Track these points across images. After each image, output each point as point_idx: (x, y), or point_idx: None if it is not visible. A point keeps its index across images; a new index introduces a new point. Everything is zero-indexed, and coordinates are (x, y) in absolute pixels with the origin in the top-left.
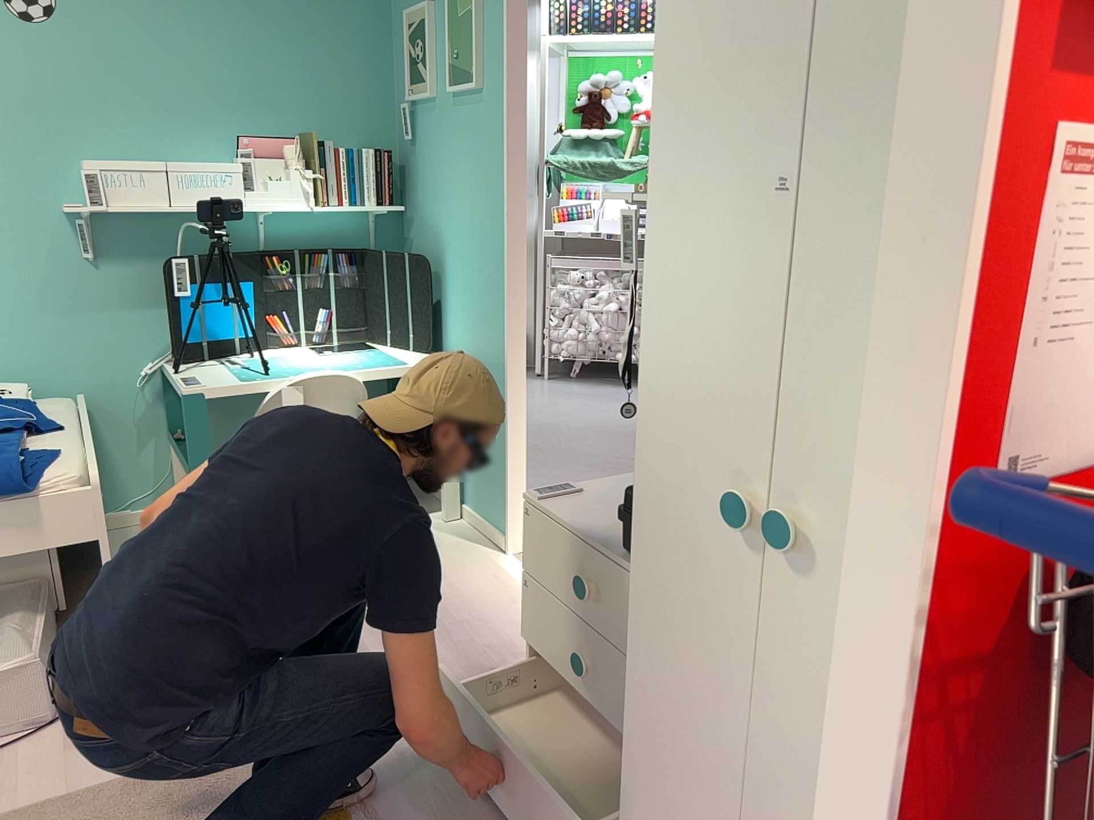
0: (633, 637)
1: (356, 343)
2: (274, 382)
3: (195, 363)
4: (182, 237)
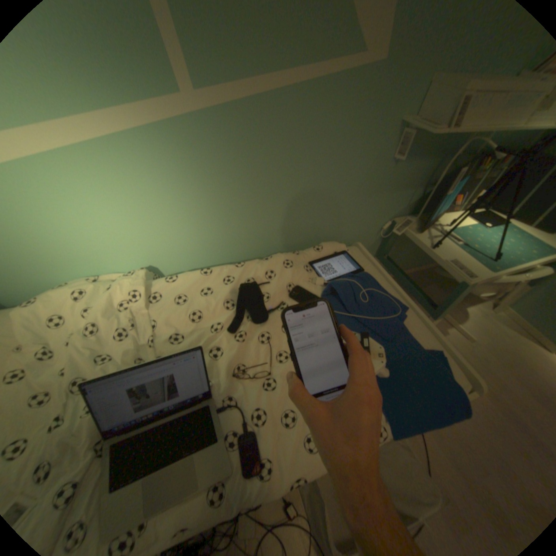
0: None
1: (484, 209)
2: (508, 271)
3: (427, 231)
4: (465, 146)
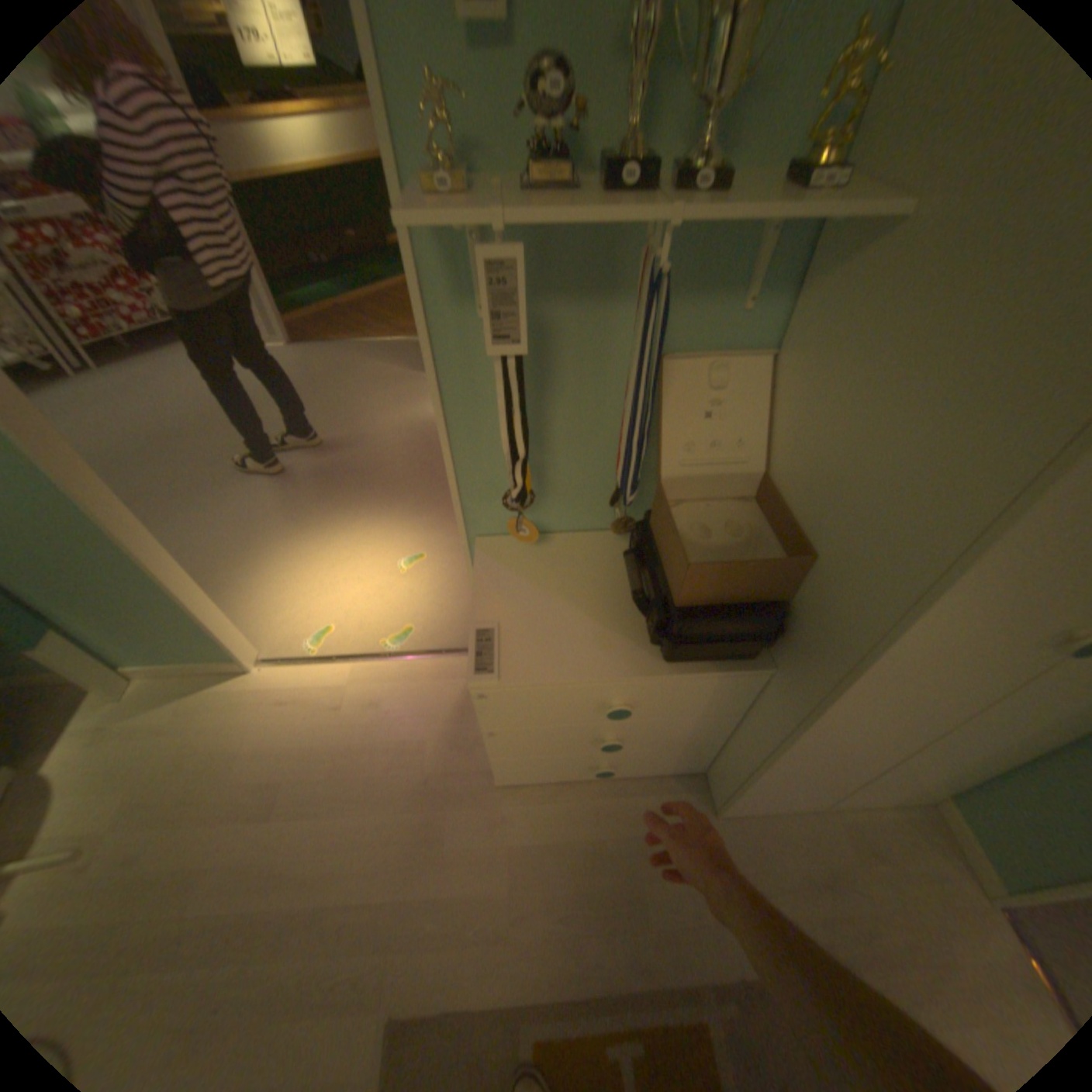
0: (804, 741)
1: None
2: None
3: None
4: None
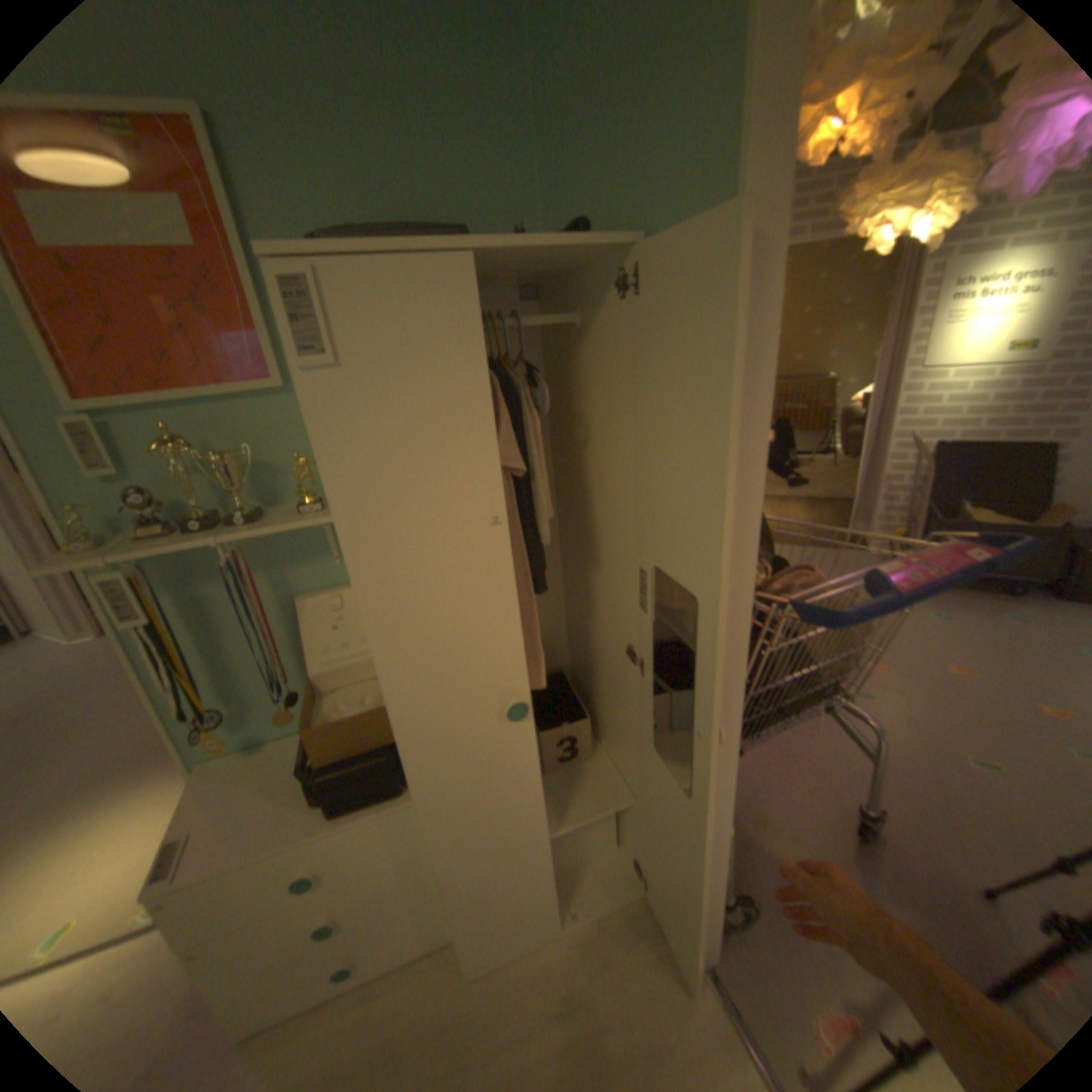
0: (432, 849)
1: None
2: None
3: None
4: None
